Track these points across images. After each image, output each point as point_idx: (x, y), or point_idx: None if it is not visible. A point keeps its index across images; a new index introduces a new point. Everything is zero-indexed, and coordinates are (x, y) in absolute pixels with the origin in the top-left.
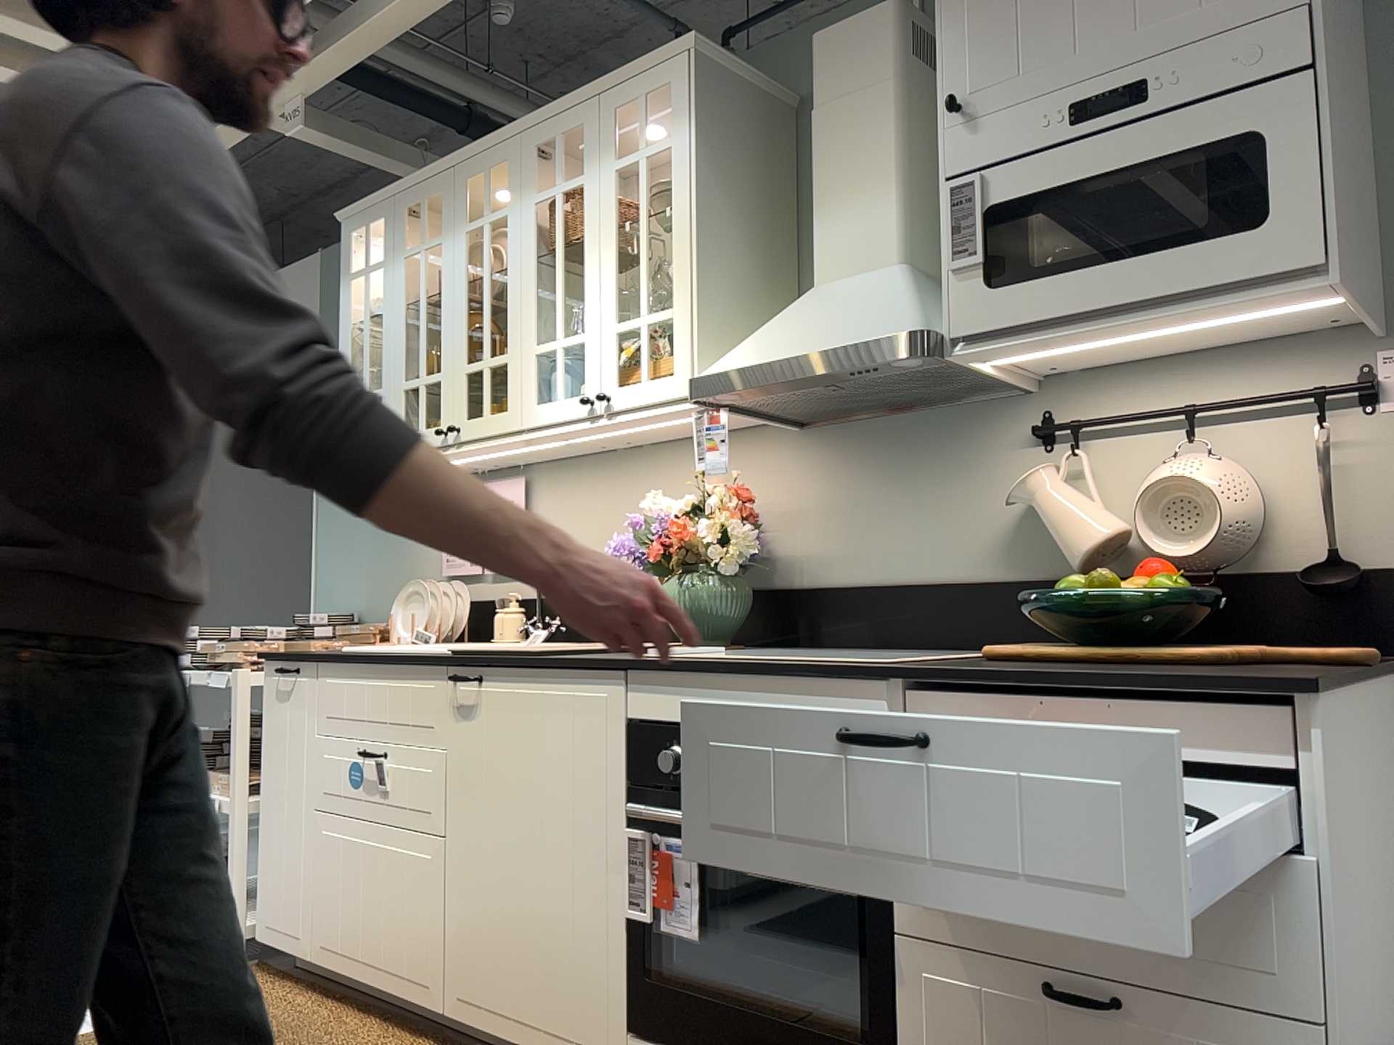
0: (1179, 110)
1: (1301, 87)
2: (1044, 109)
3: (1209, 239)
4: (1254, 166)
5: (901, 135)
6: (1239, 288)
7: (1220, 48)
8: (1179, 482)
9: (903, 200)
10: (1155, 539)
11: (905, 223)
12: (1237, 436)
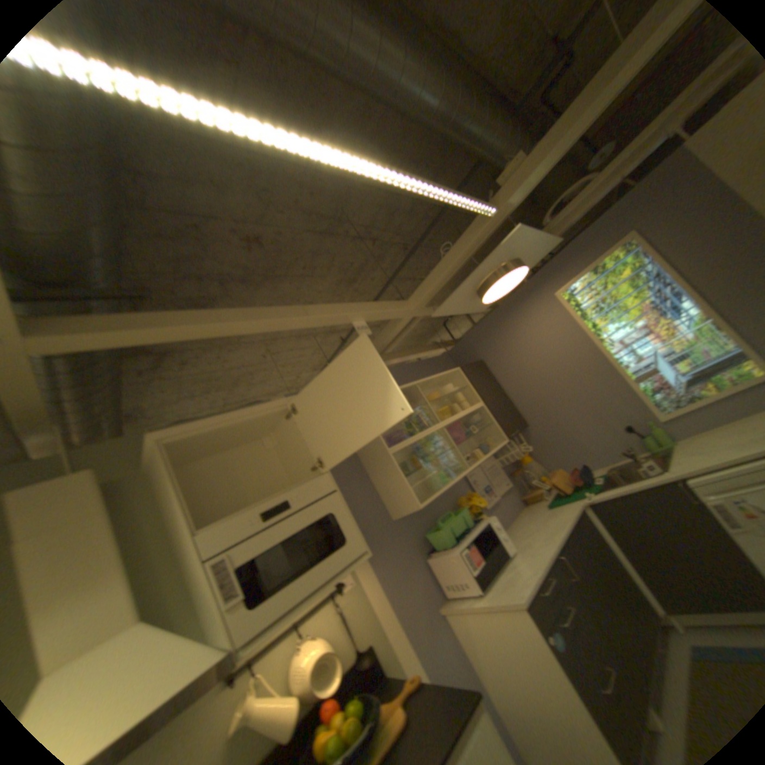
0: (302, 508)
1: (338, 496)
2: (251, 516)
3: (334, 553)
4: (336, 523)
5: (119, 542)
6: (347, 567)
7: (311, 486)
8: (317, 659)
9: (131, 581)
10: (314, 694)
11: (135, 595)
12: (311, 626)
